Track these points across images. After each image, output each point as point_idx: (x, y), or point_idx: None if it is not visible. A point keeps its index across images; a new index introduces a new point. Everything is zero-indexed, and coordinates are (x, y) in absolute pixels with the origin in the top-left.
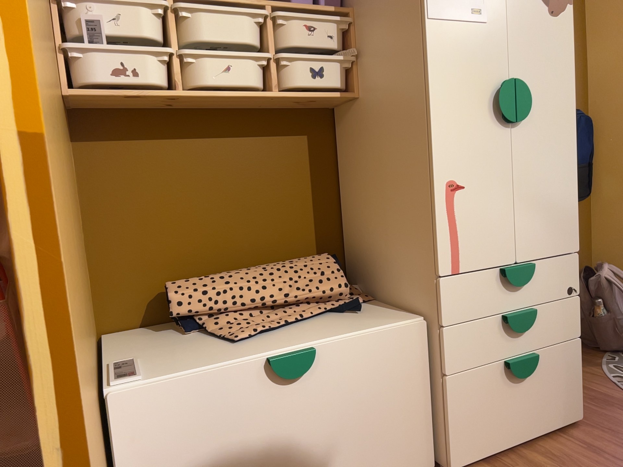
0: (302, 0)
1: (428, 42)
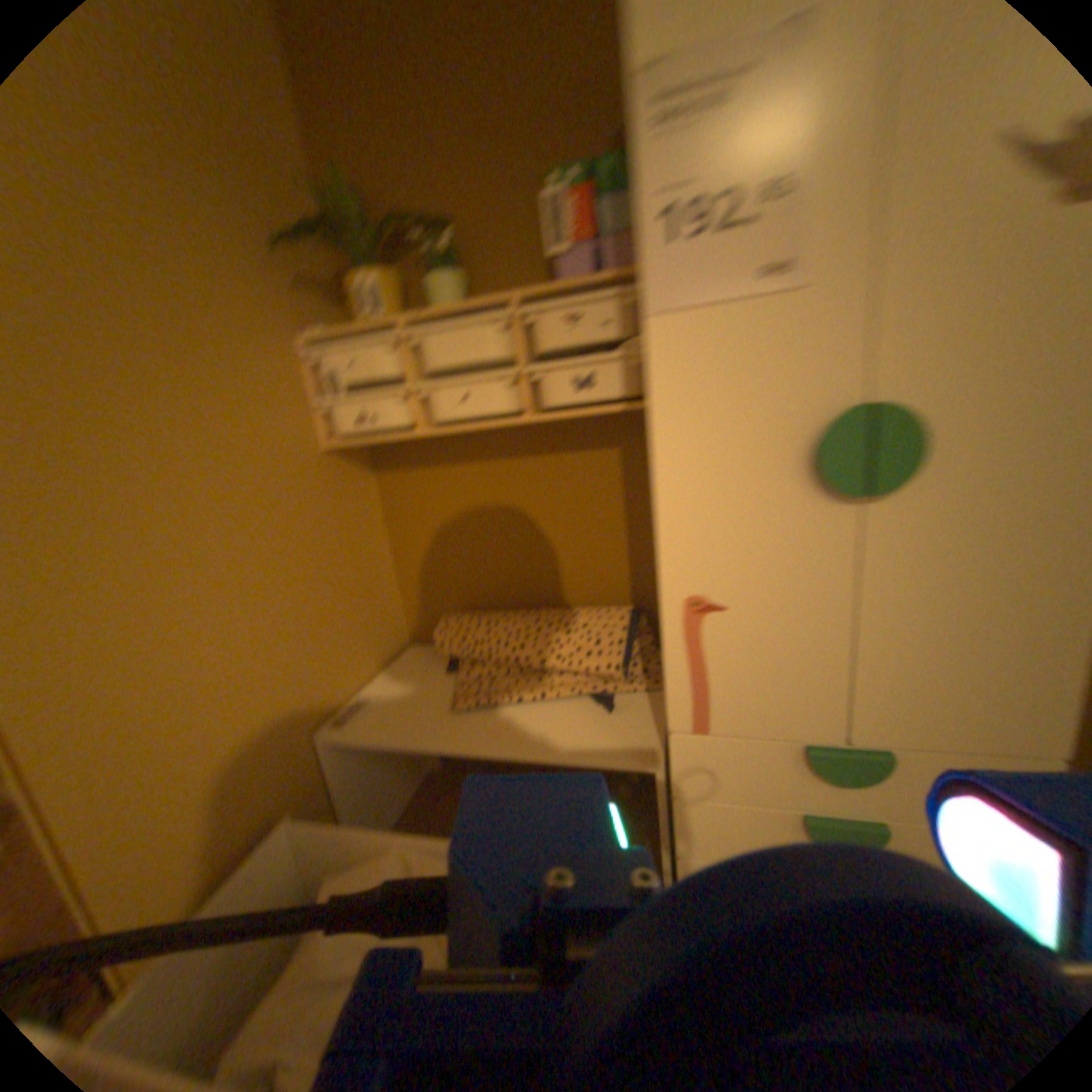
0: (577, 267)
1: (653, 358)
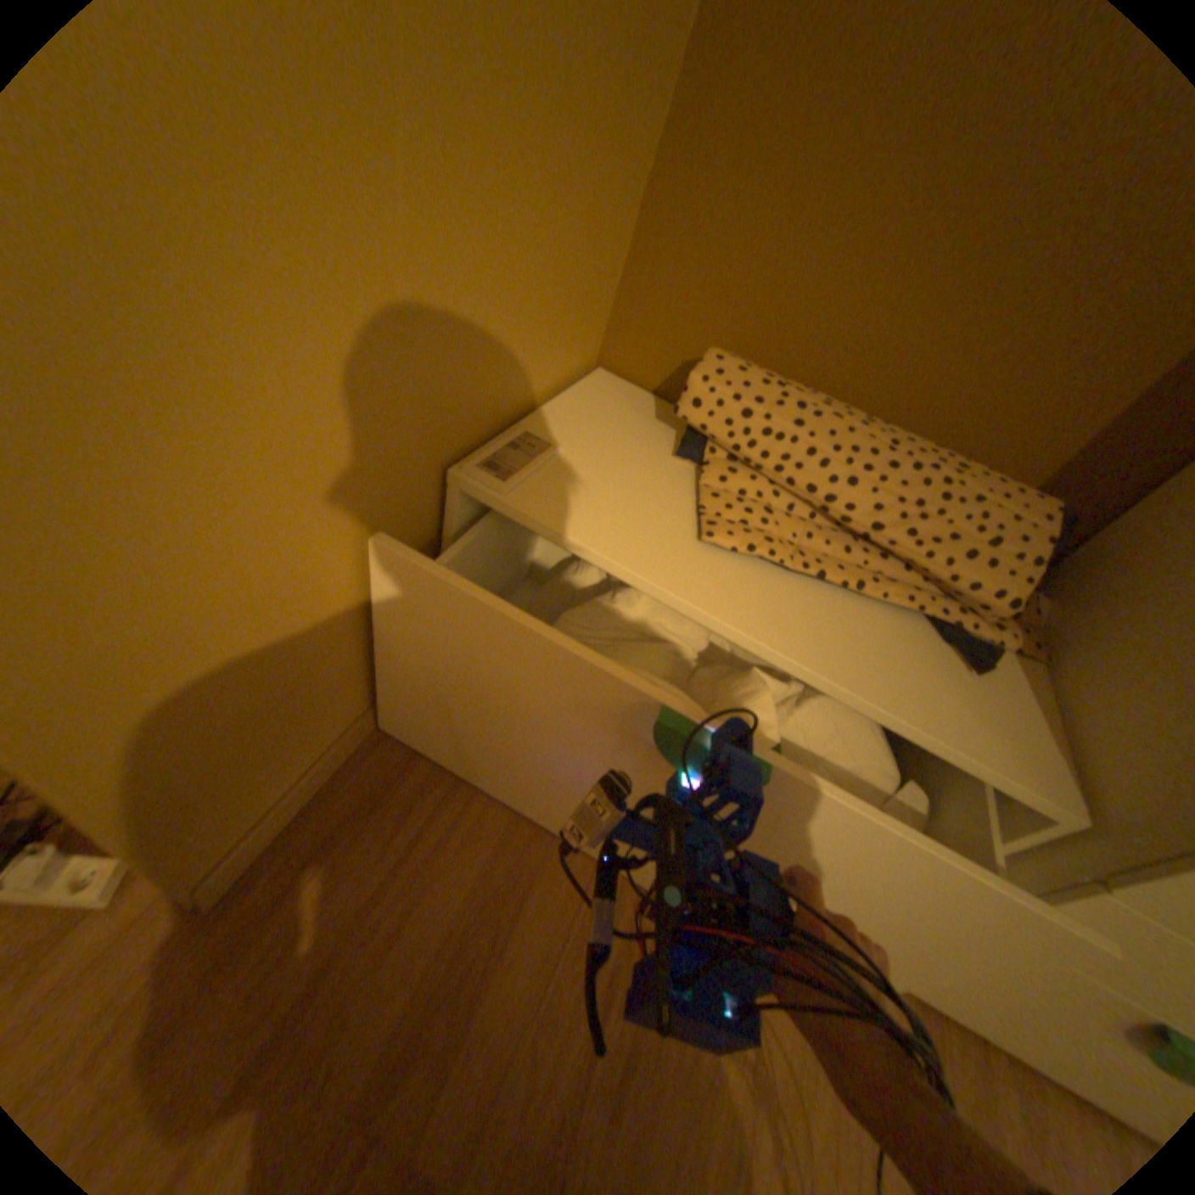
0: None
1: None
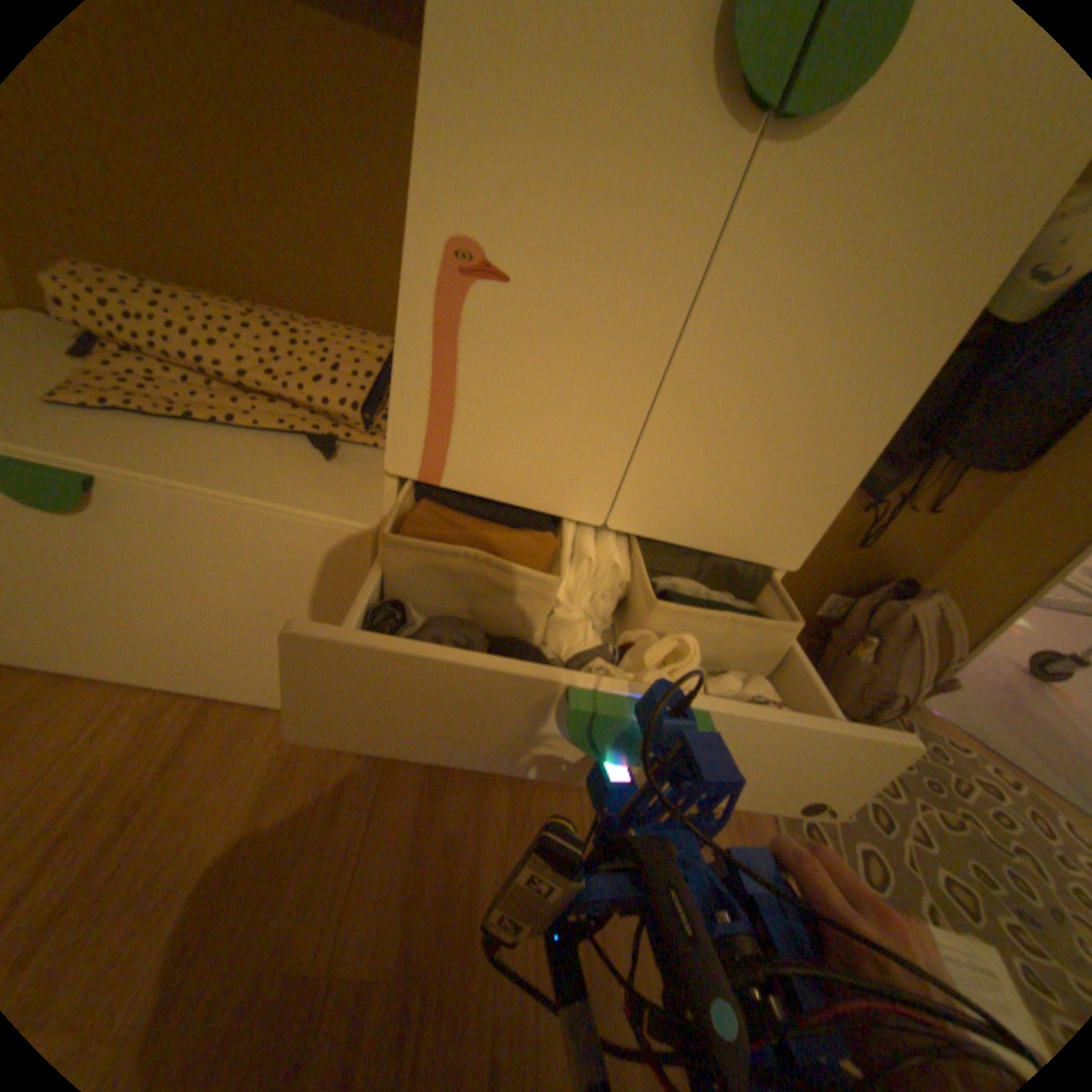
0: None
1: None
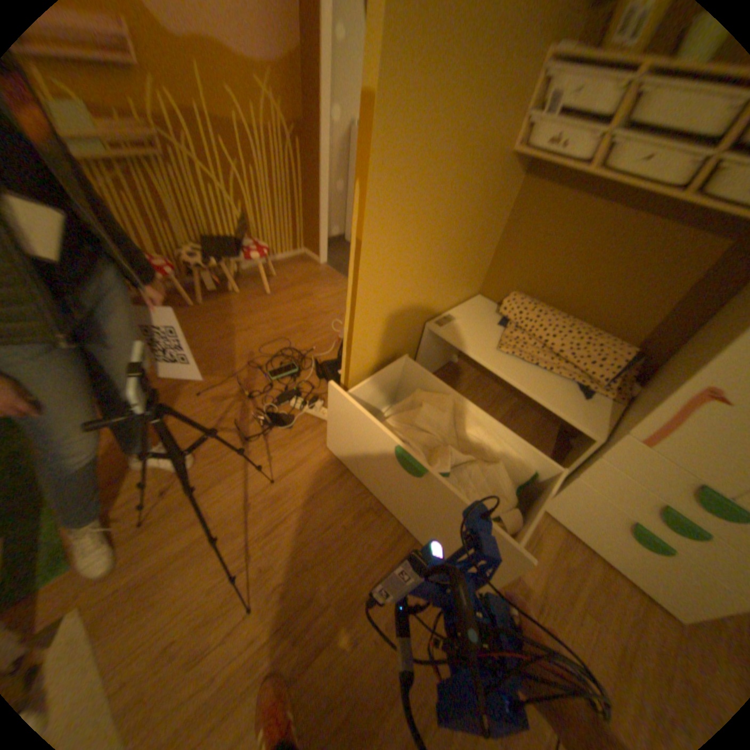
0: None
1: None
